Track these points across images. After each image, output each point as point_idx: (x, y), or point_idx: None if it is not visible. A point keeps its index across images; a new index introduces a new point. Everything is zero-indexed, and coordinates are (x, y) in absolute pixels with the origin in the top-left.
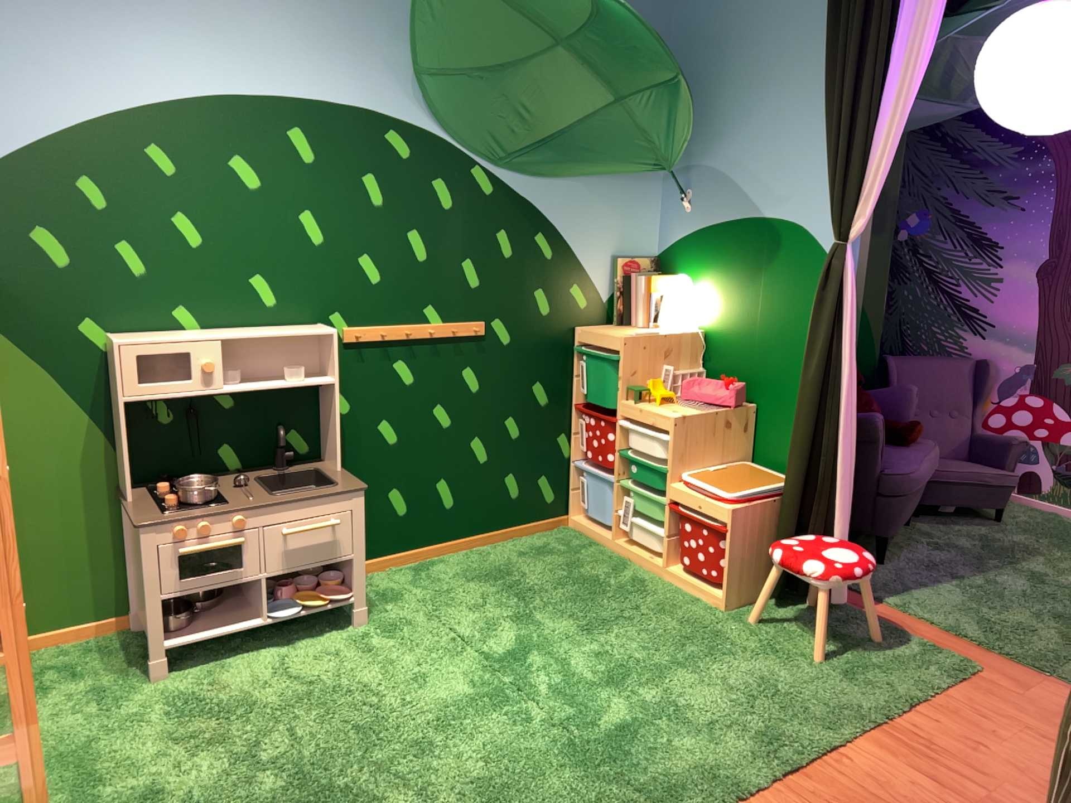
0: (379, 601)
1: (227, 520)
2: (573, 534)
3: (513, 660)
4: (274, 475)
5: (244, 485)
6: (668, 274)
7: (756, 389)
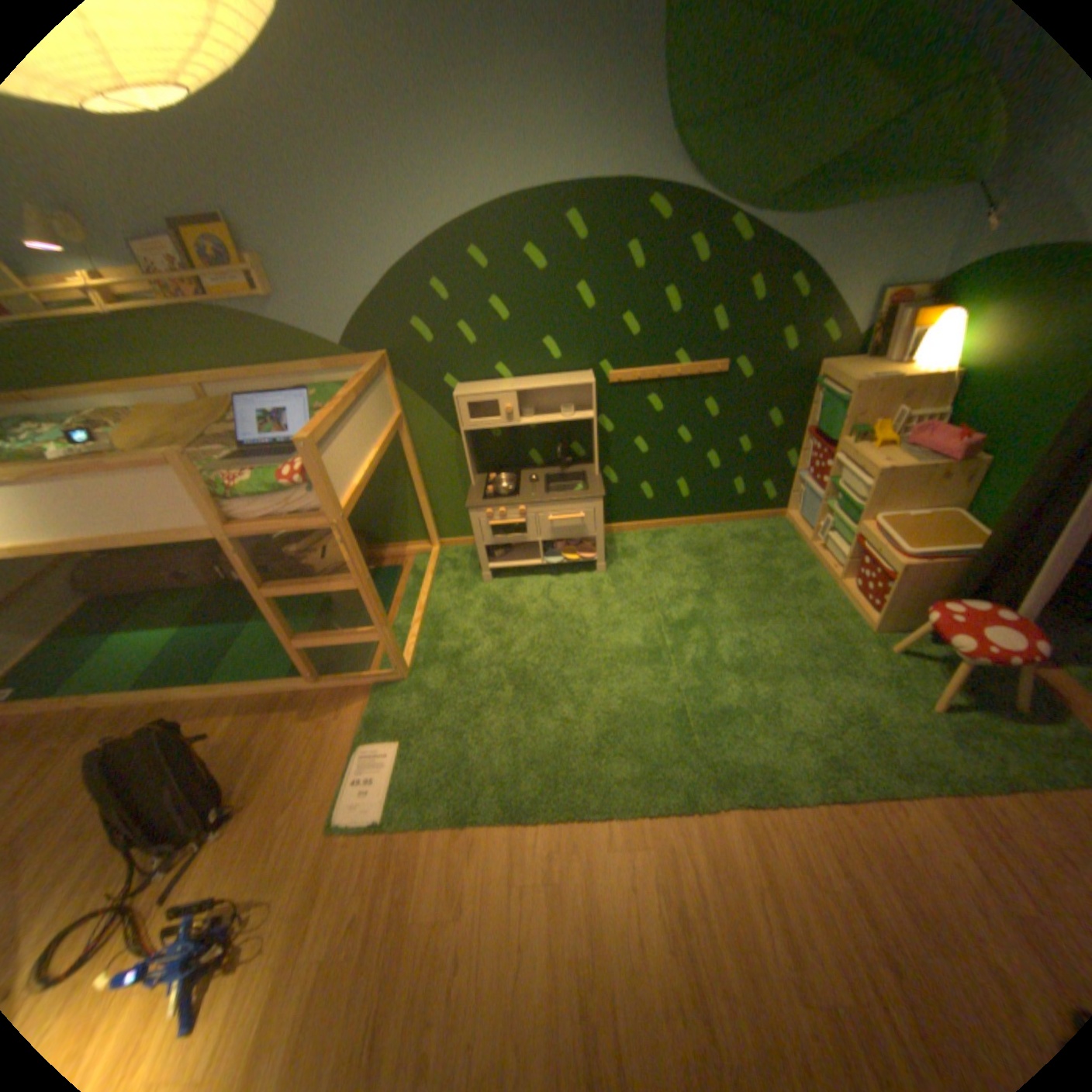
0: (620, 557)
1: (515, 510)
2: (783, 526)
3: (680, 629)
4: (557, 475)
5: (536, 481)
6: (945, 304)
7: (997, 443)
